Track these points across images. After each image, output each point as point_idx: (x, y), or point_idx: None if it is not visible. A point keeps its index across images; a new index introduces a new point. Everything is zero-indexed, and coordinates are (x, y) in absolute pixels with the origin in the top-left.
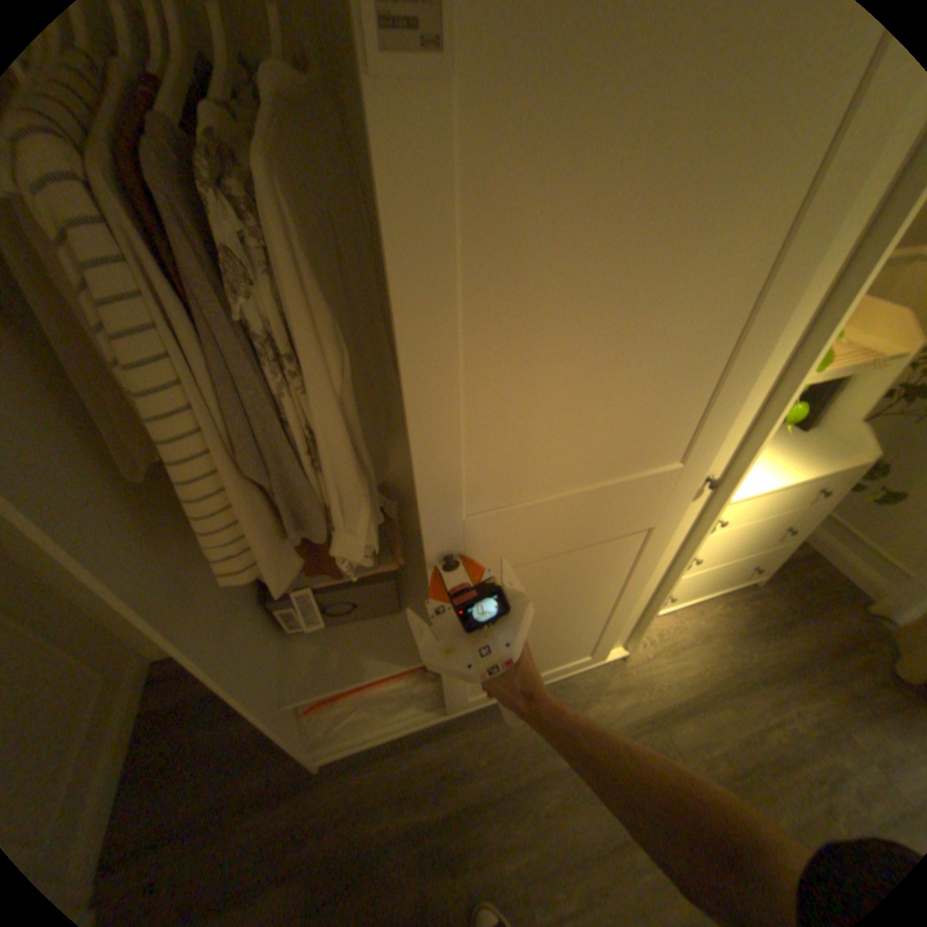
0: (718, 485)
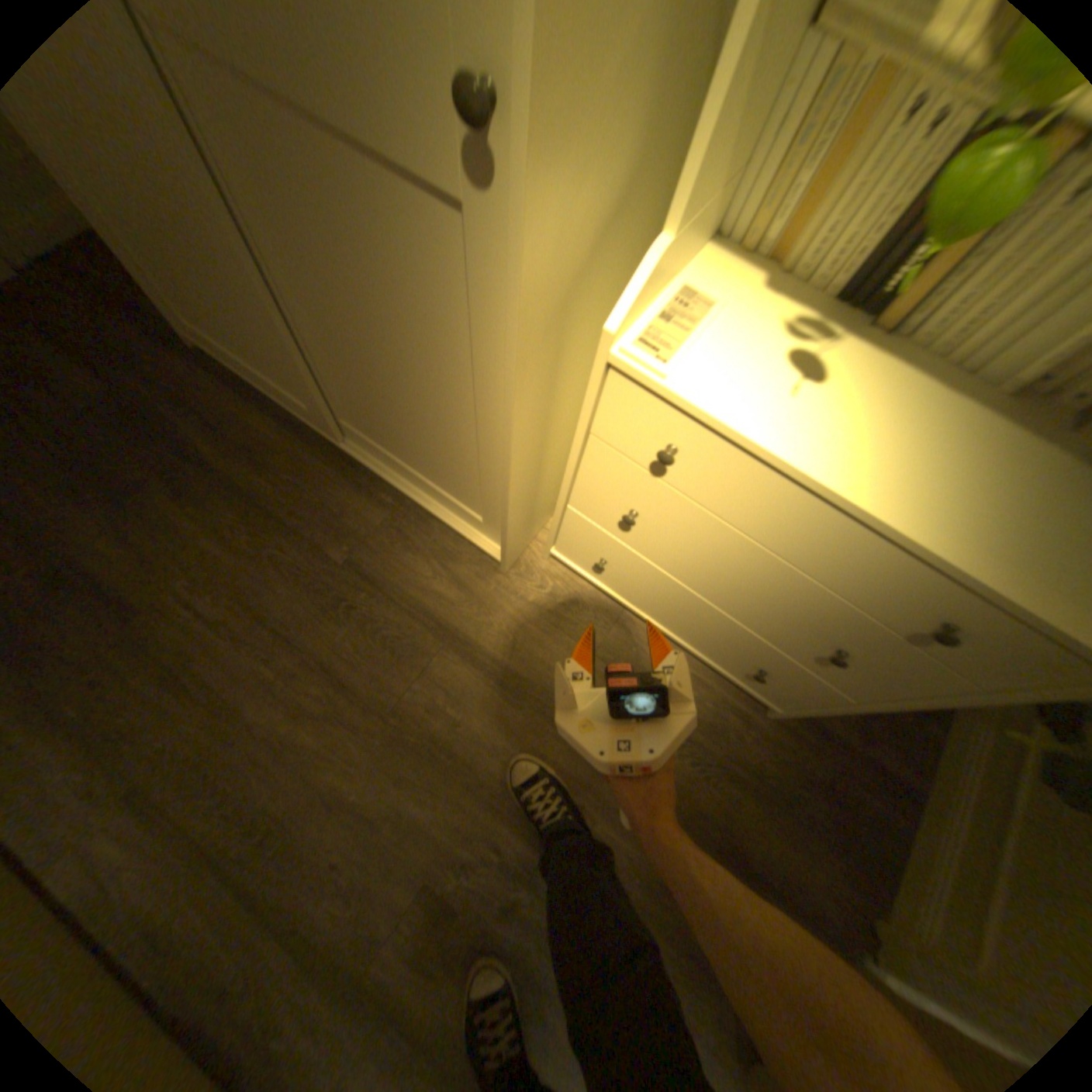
0: (469, 107)
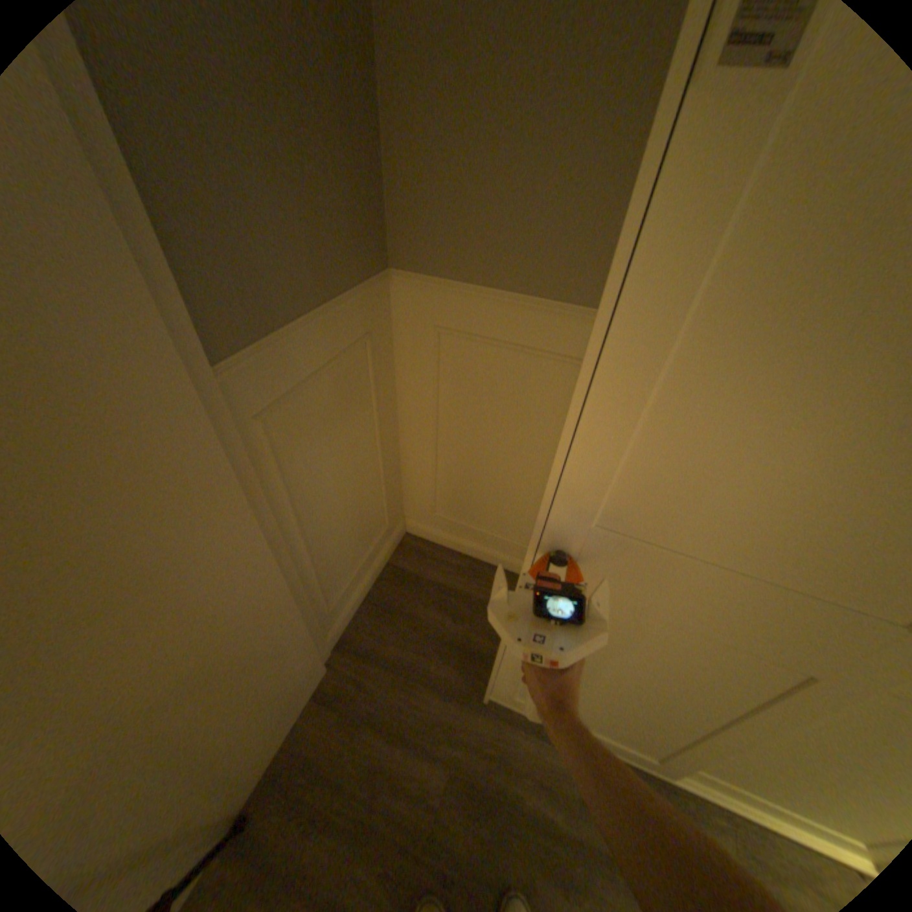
0: None
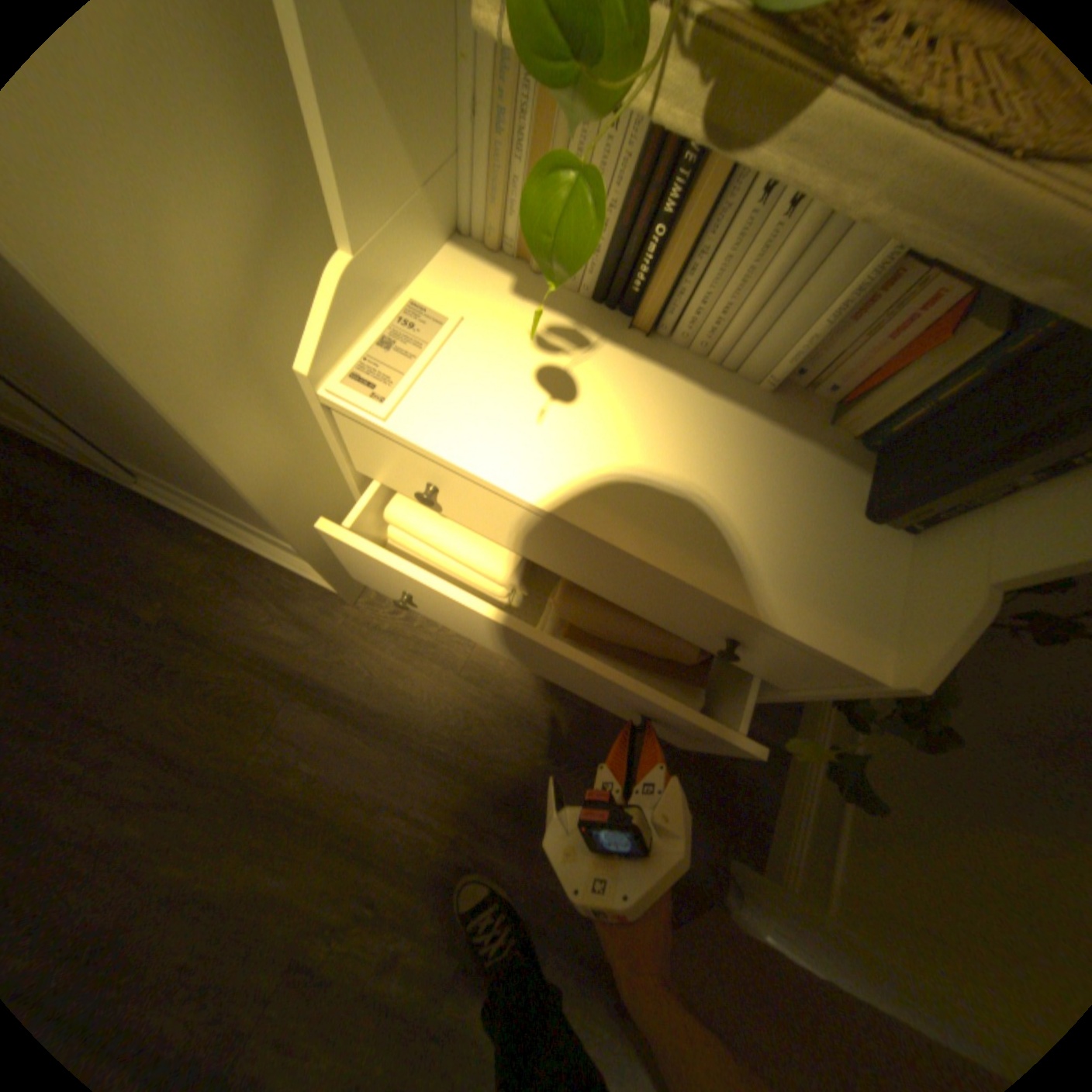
0: None
